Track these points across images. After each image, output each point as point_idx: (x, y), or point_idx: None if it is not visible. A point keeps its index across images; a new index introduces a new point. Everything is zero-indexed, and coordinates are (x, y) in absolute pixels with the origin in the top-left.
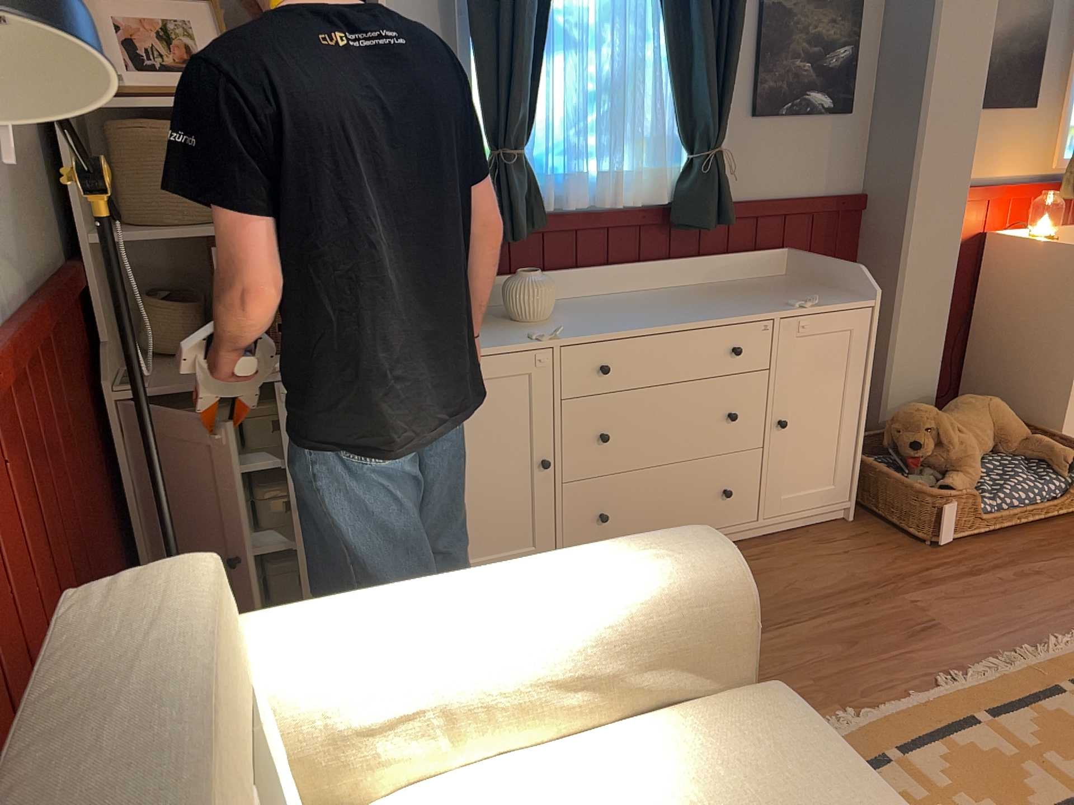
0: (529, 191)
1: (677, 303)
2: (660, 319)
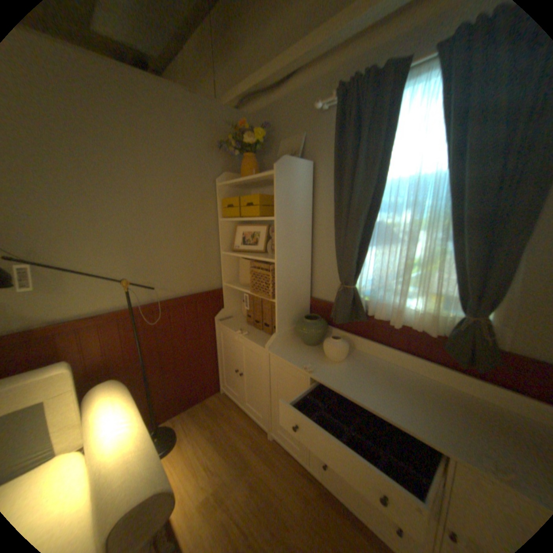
0: (354, 304)
1: (416, 396)
2: (373, 397)
